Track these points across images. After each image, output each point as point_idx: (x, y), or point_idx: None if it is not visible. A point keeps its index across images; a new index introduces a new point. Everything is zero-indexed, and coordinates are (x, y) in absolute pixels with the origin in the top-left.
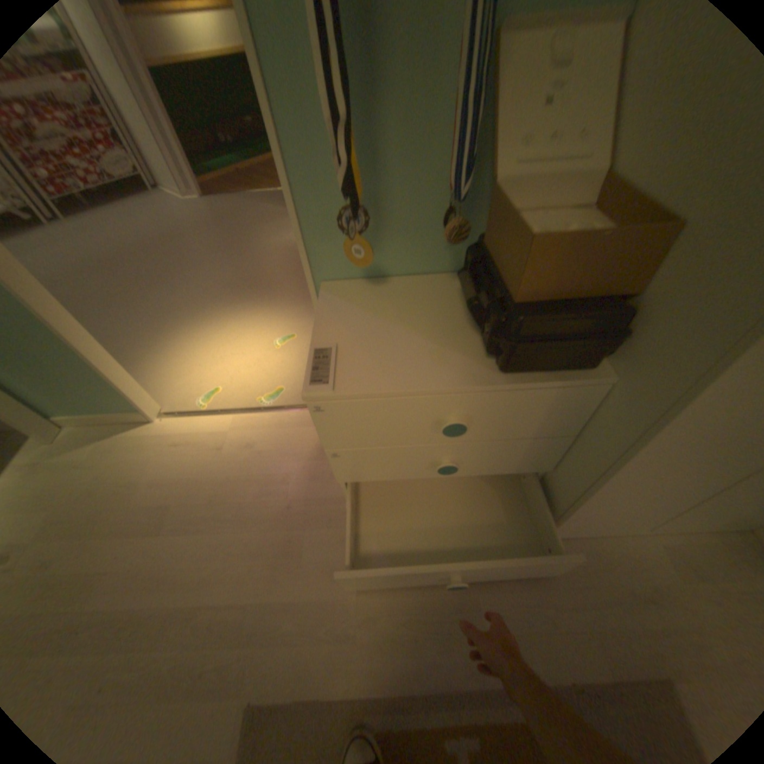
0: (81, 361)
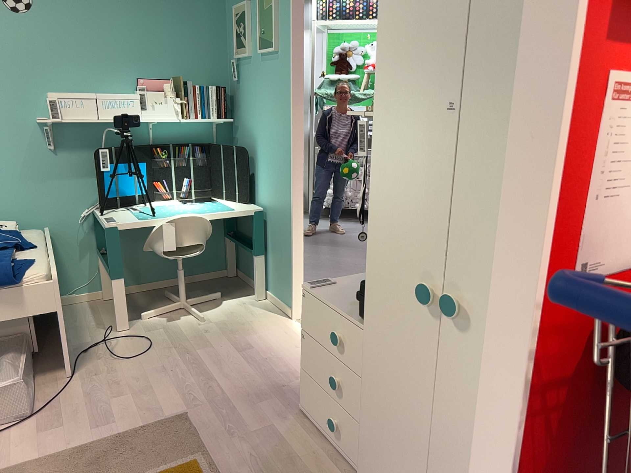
0: (291, 265)
